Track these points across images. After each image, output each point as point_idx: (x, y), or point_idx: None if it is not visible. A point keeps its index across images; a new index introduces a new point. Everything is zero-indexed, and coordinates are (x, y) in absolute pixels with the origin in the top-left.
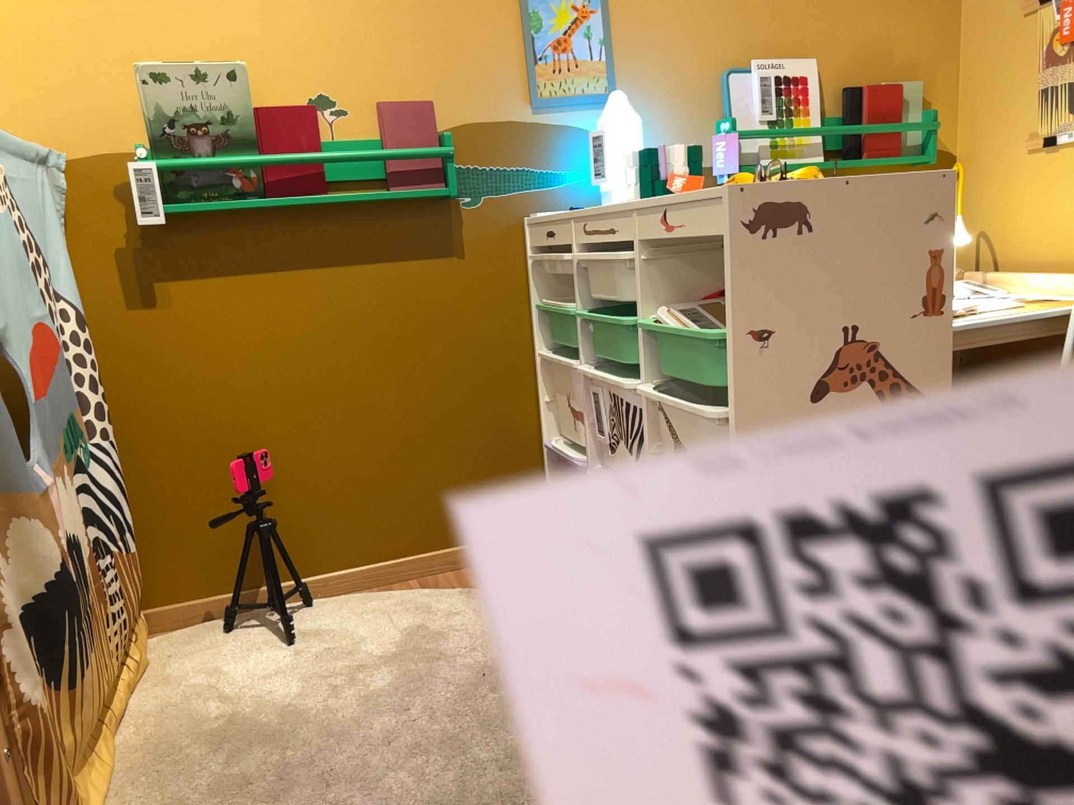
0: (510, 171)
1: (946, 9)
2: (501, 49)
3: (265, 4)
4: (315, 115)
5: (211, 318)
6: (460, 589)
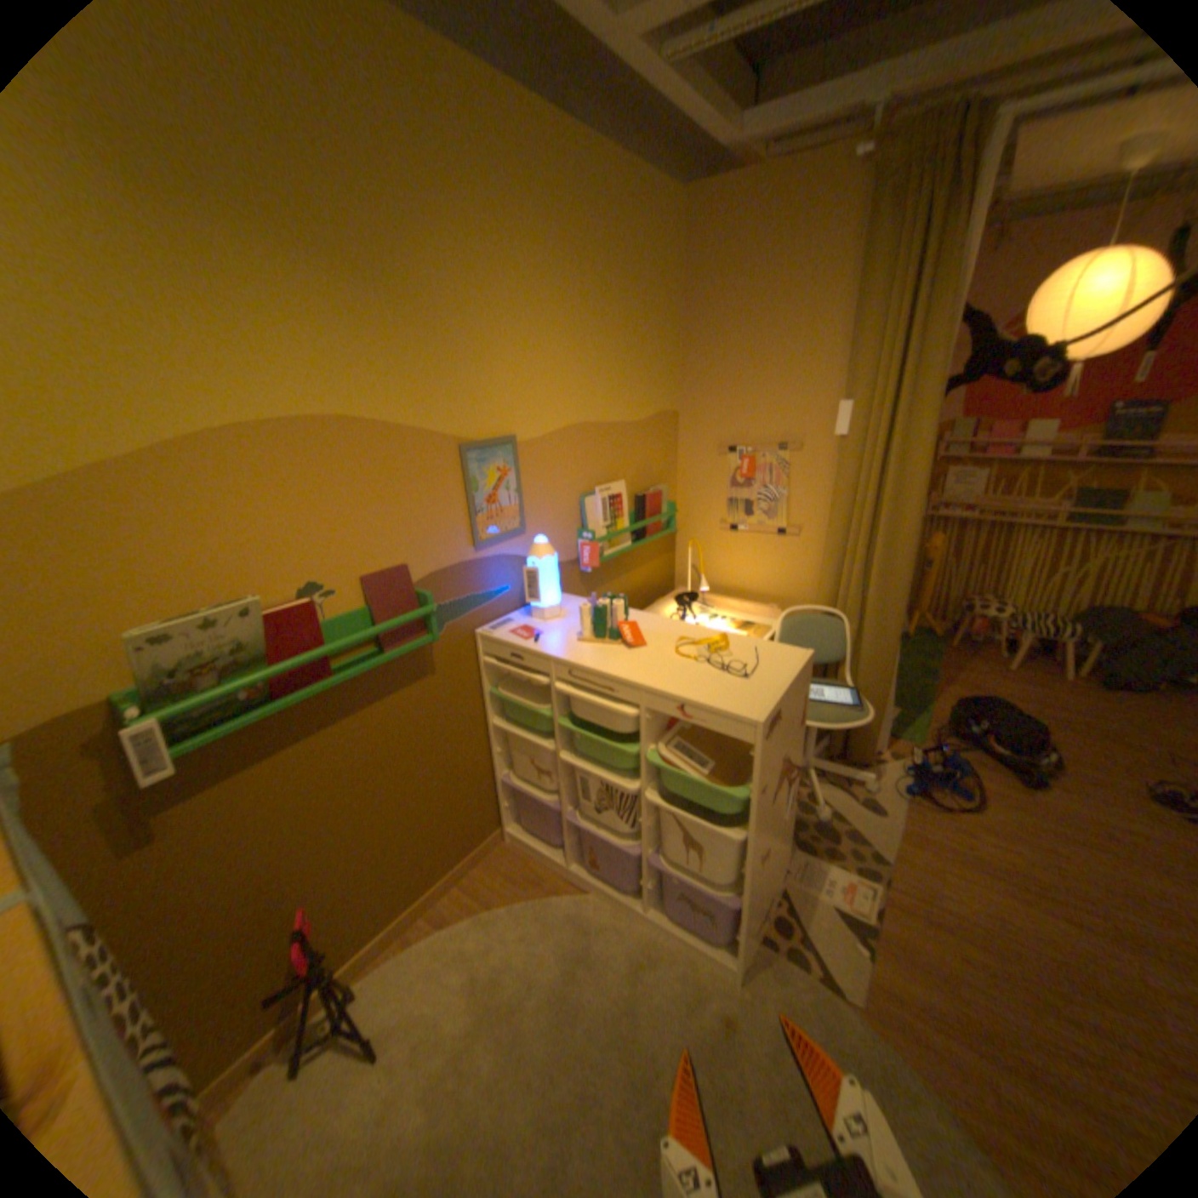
0: (463, 600)
1: (673, 438)
2: (451, 509)
3: (243, 509)
4: (315, 609)
5: (223, 820)
6: (467, 915)
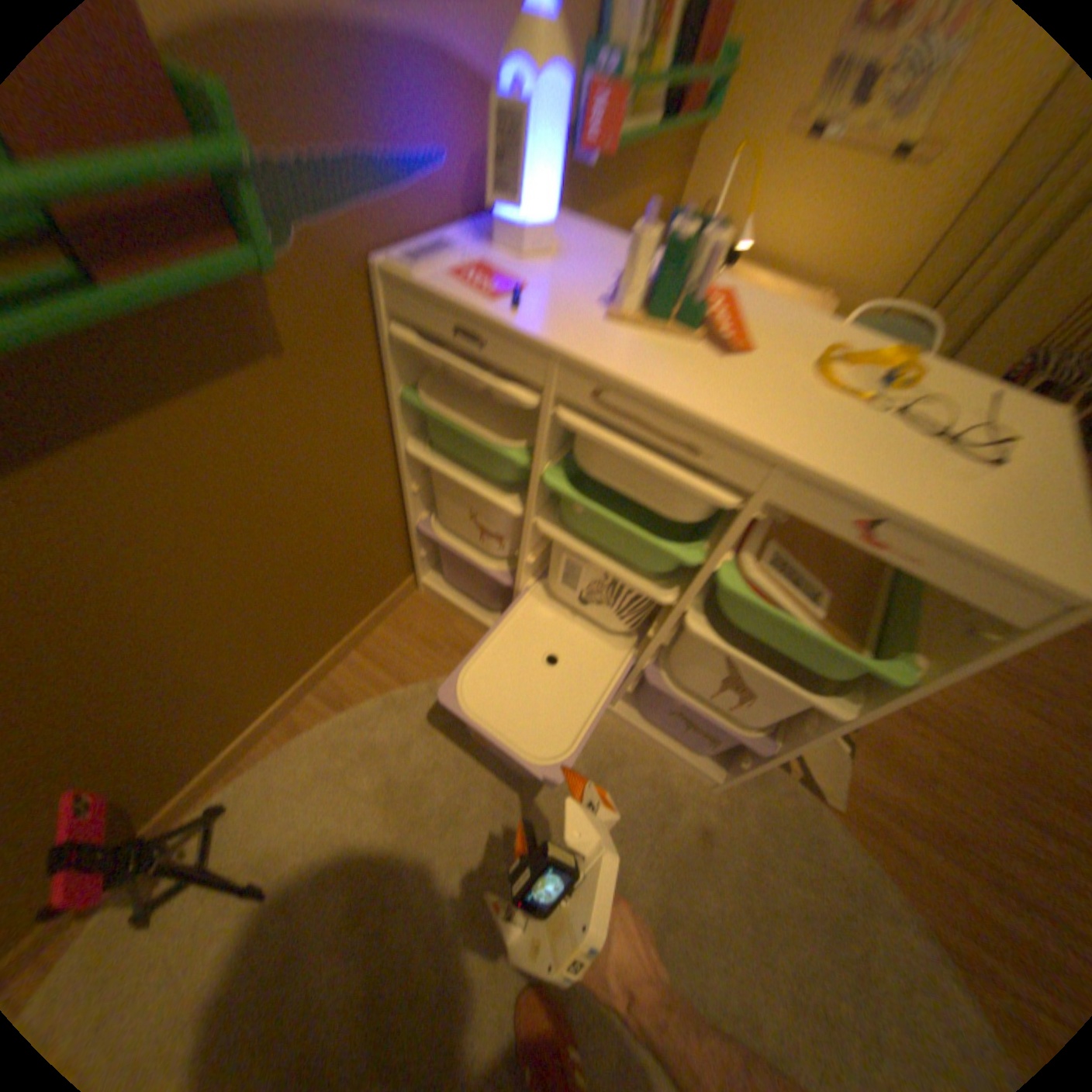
0: (336, 153)
1: None
2: None
3: None
4: None
5: None
6: (376, 690)
